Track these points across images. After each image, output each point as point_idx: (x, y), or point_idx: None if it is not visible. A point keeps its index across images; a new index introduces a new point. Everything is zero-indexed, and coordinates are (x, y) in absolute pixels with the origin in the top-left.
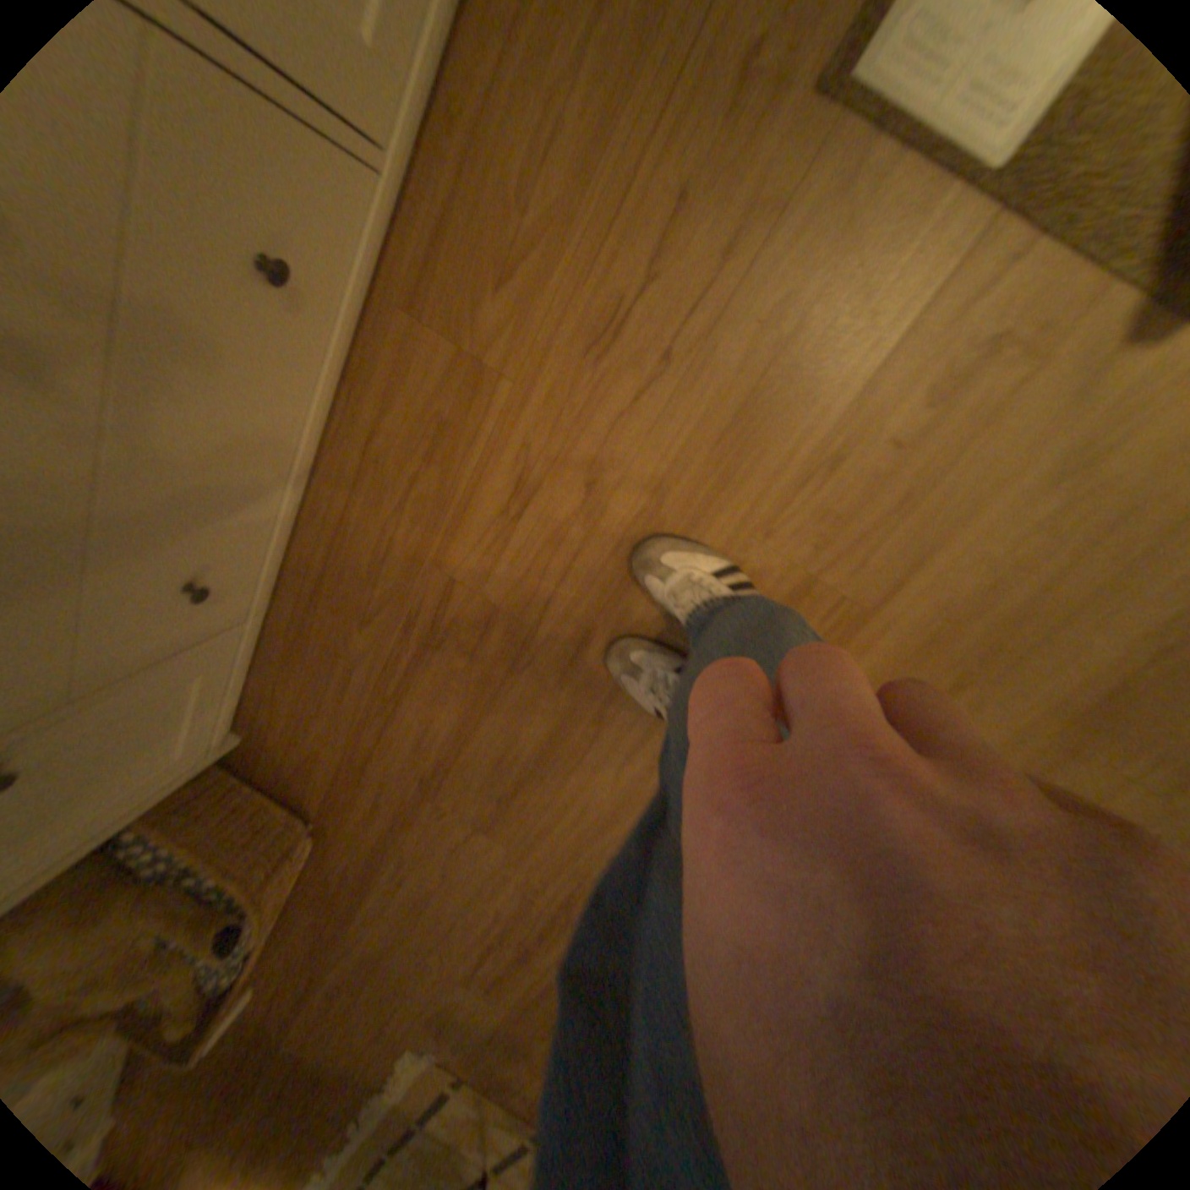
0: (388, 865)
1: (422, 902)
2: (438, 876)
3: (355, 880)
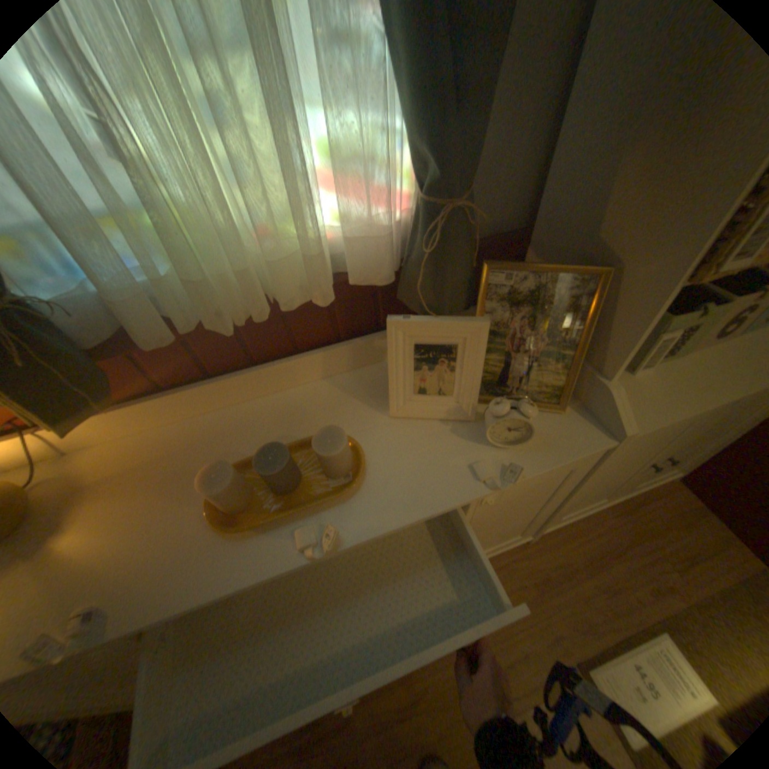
0: None
1: None
2: None
3: None
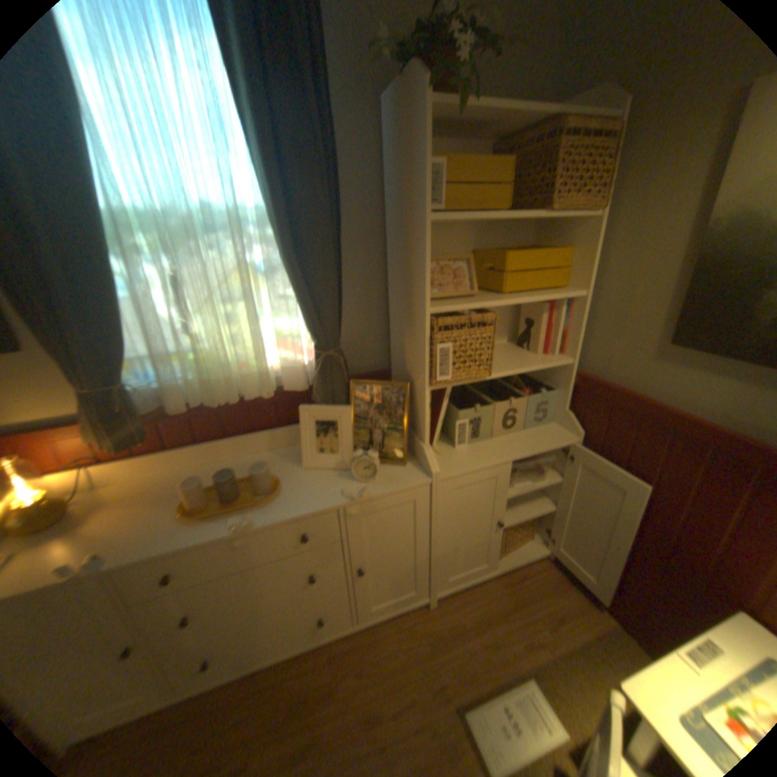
0: None
1: None
2: None
3: None
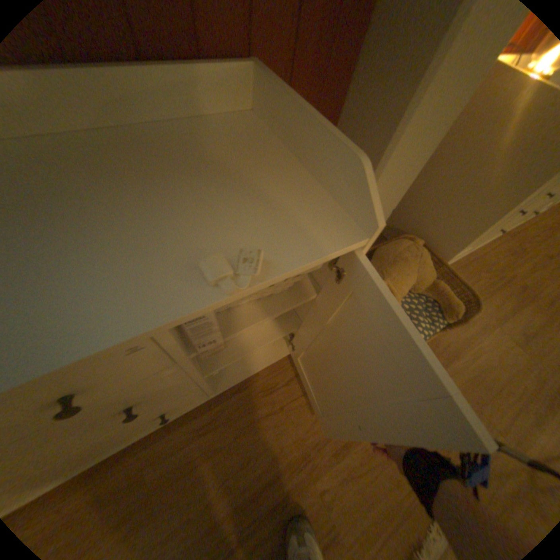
0: (477, 350)
1: (490, 374)
2: (500, 362)
3: (457, 351)
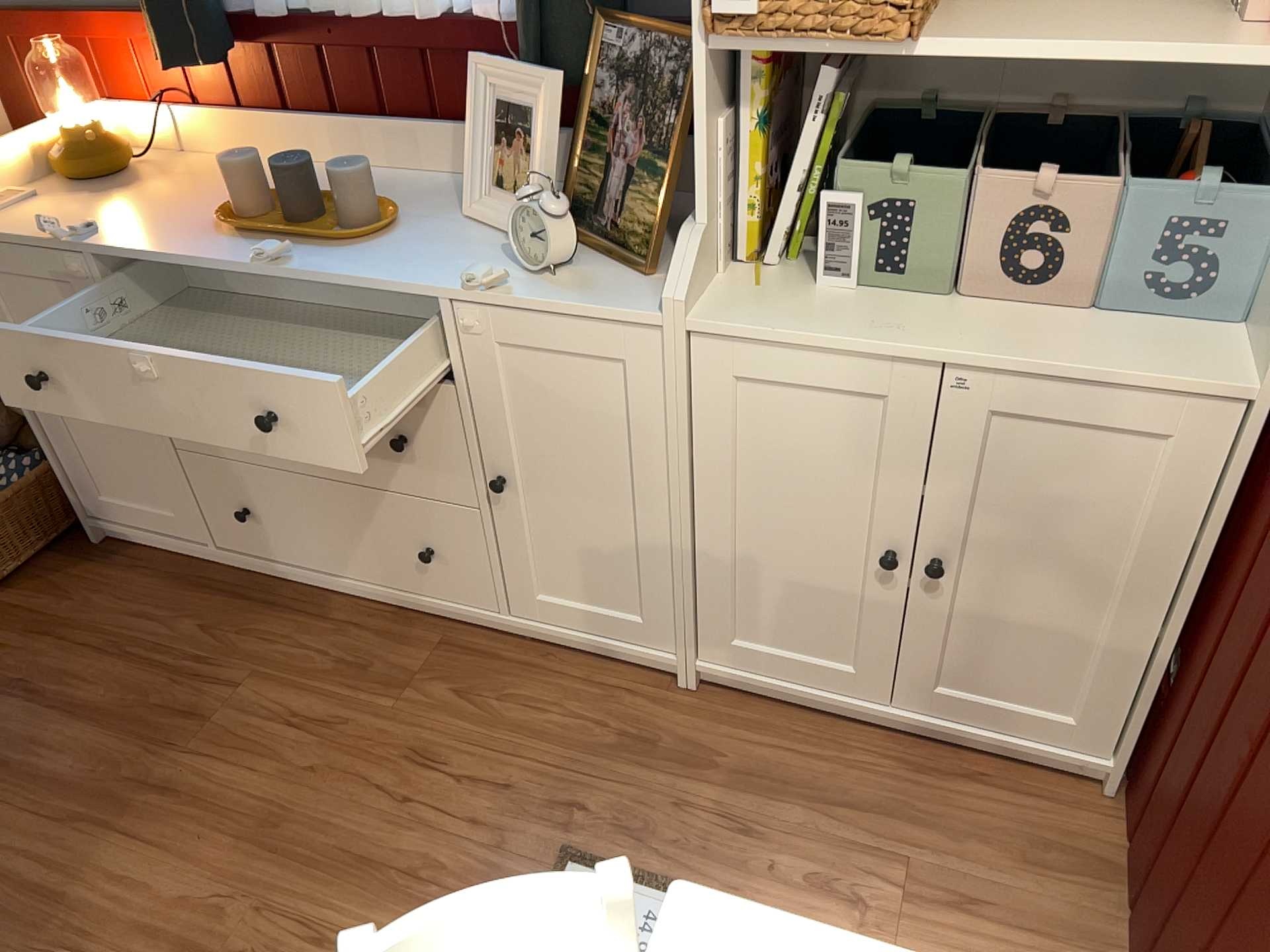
0: None
1: None
2: None
3: None
